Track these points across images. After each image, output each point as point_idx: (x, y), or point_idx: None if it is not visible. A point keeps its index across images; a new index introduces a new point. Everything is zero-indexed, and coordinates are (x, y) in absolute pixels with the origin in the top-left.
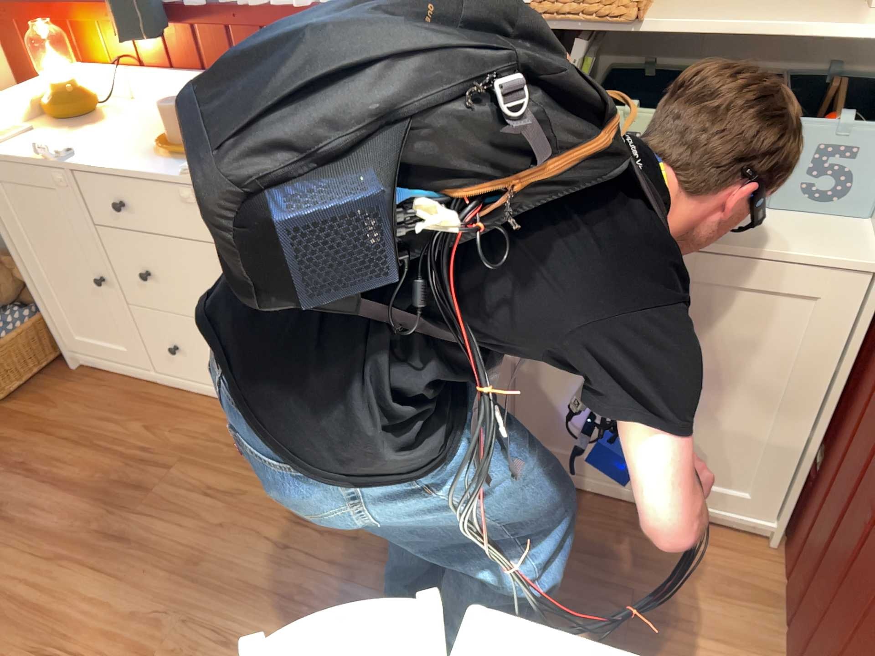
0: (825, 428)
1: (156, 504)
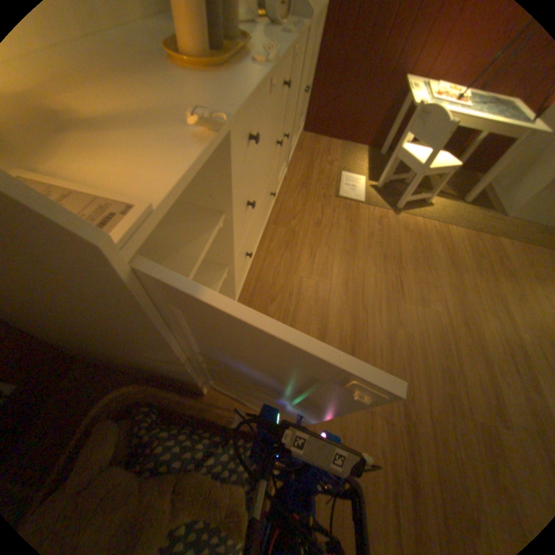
0: (314, 76)
1: (326, 279)
